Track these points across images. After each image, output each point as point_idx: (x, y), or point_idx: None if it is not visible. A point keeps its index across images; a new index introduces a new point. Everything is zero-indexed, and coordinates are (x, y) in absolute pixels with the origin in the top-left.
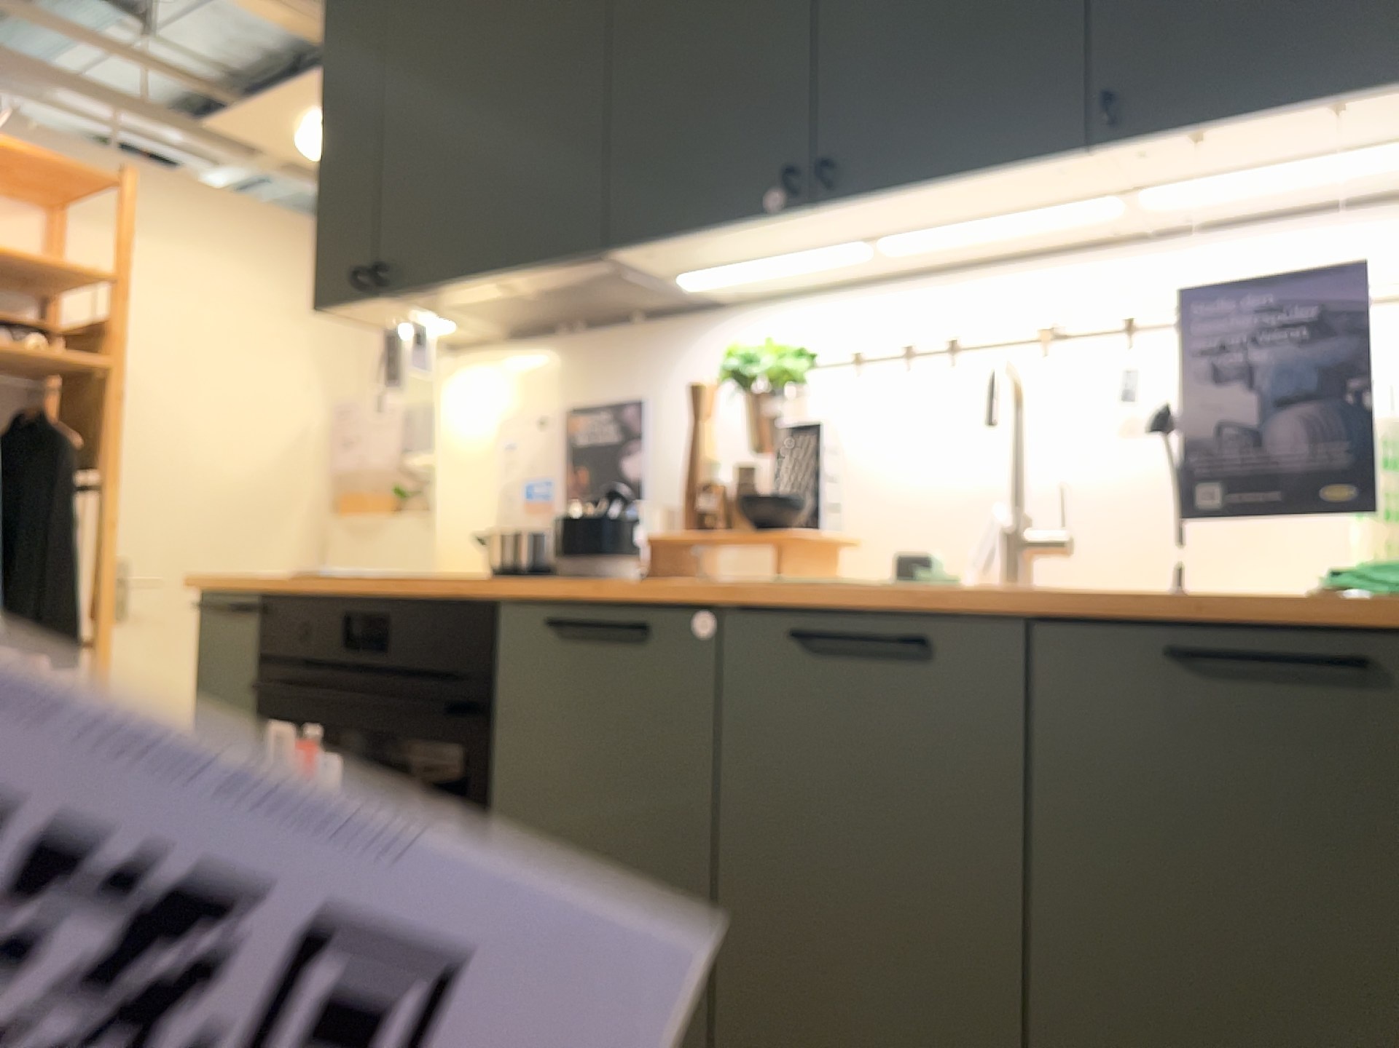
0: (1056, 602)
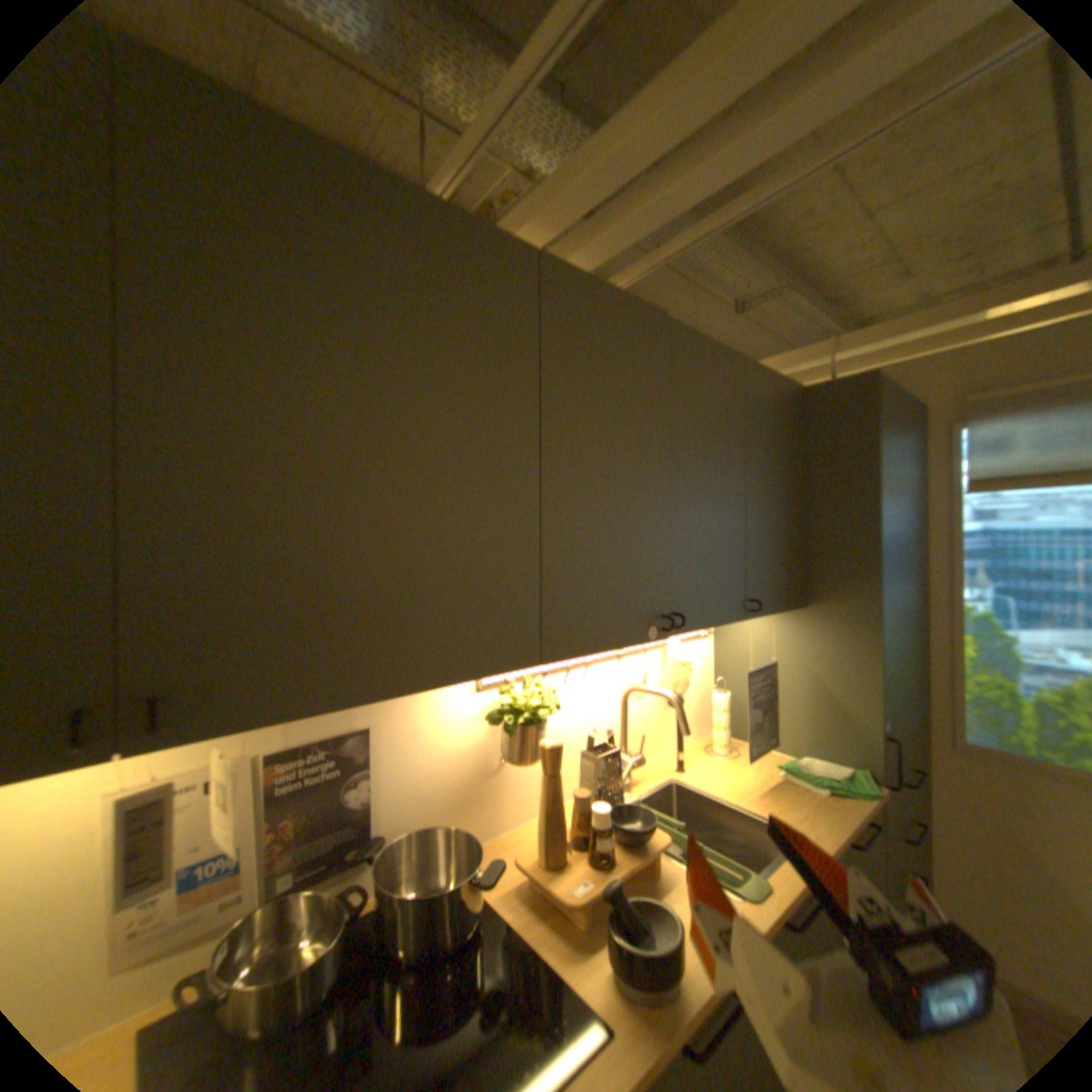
0: (845, 850)
